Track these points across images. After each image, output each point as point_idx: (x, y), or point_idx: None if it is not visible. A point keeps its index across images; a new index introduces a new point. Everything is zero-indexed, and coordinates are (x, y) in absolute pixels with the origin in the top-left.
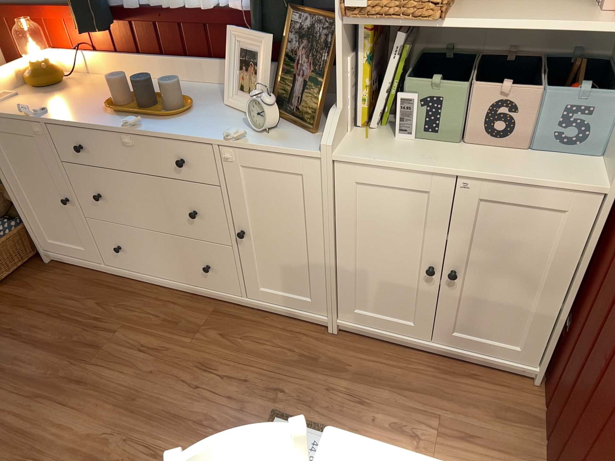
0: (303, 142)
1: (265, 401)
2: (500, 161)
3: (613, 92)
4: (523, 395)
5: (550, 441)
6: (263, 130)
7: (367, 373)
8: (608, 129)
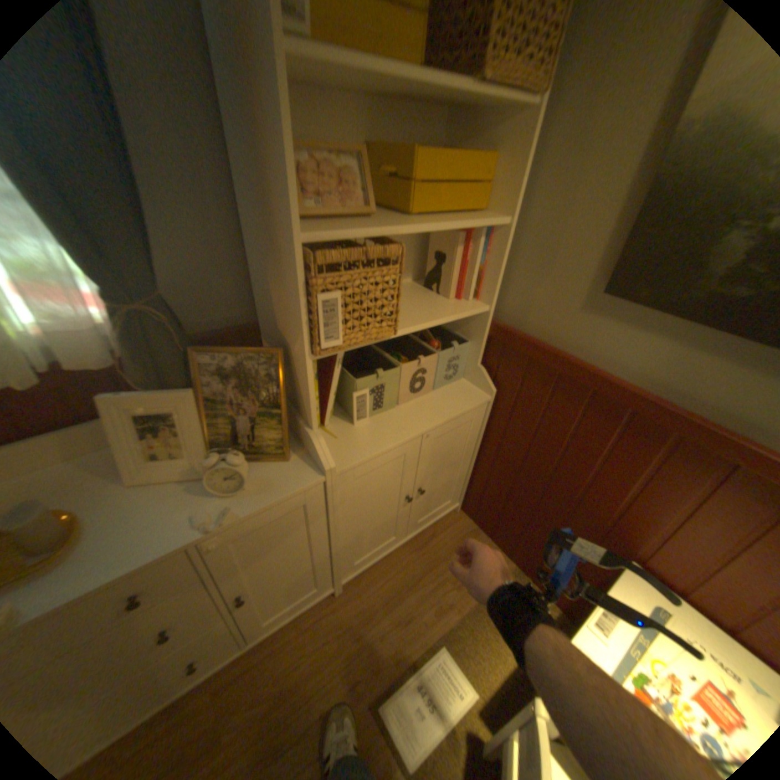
0: (291, 475)
1: (358, 712)
2: (432, 405)
3: (465, 339)
4: (462, 523)
5: (506, 539)
6: (239, 490)
7: (391, 598)
8: (470, 360)
